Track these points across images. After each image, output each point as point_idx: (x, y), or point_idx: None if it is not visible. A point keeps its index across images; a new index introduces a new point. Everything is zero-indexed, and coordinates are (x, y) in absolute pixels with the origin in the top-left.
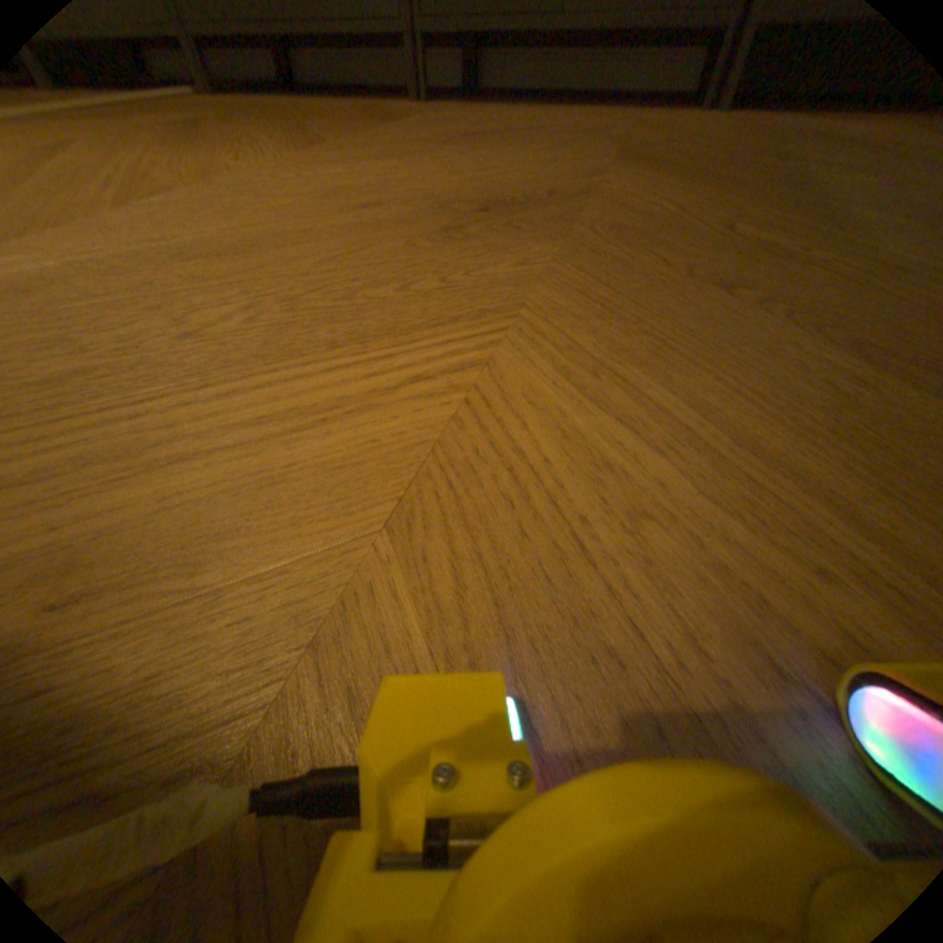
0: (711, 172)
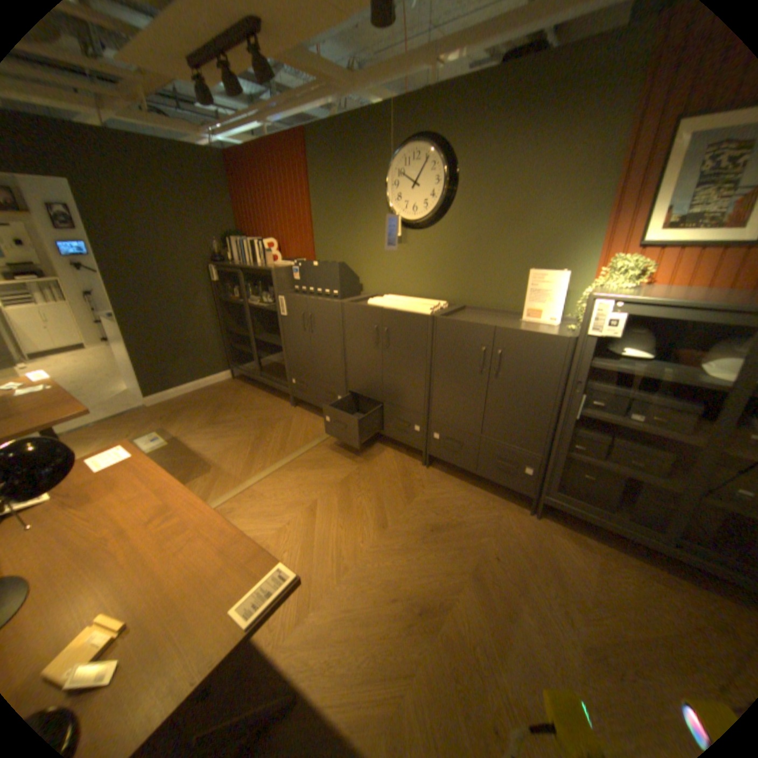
0: (488, 603)
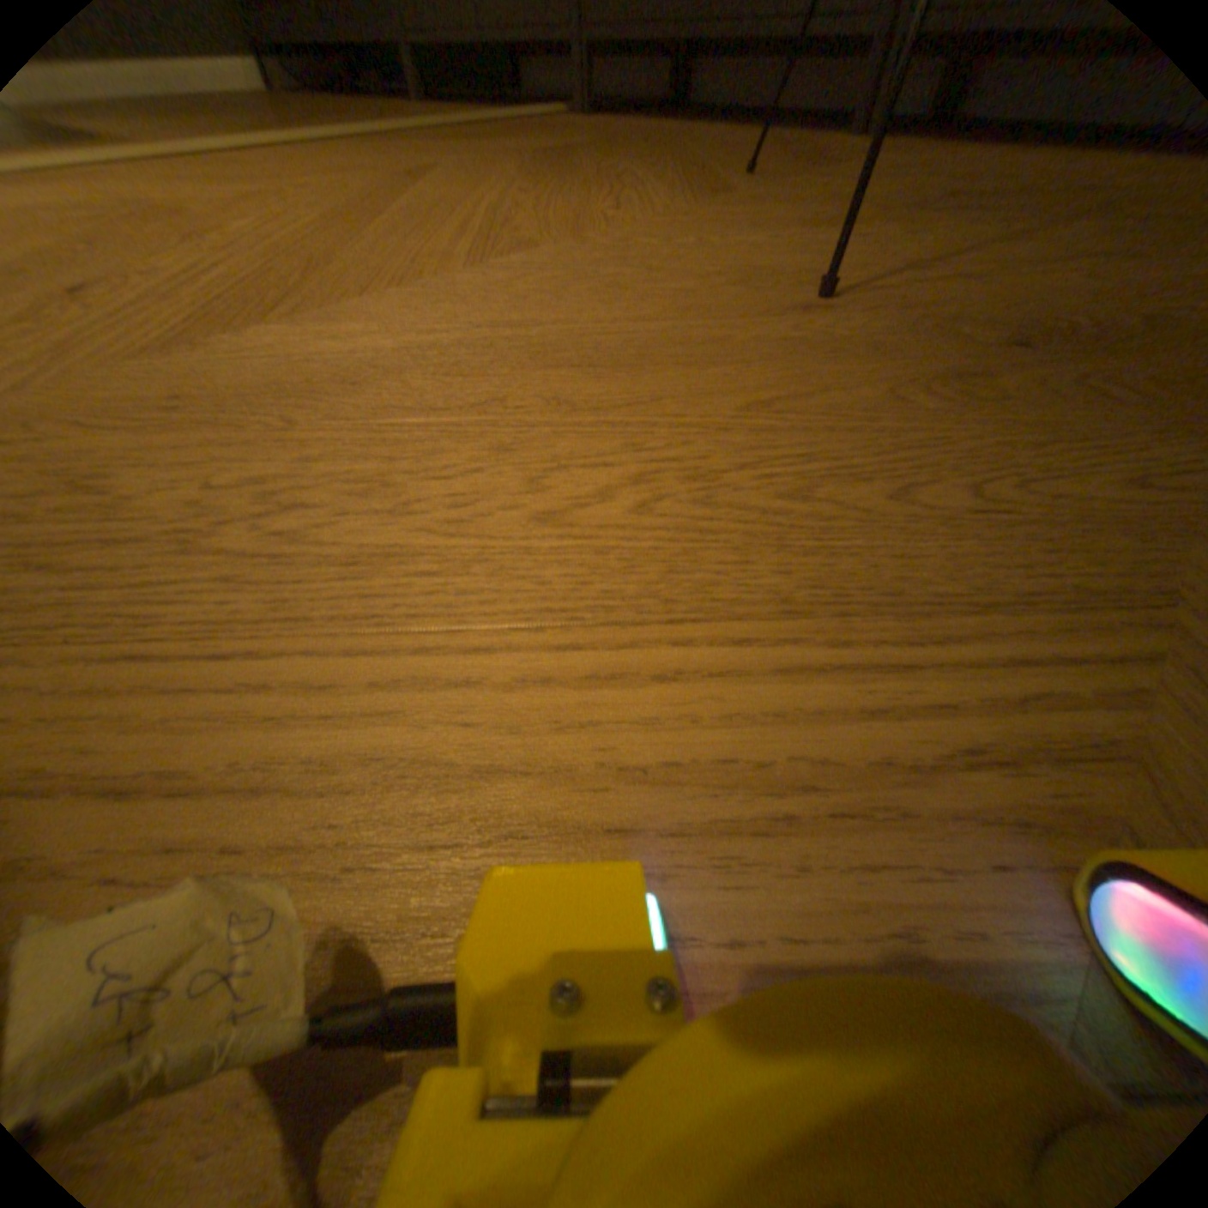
0: None
